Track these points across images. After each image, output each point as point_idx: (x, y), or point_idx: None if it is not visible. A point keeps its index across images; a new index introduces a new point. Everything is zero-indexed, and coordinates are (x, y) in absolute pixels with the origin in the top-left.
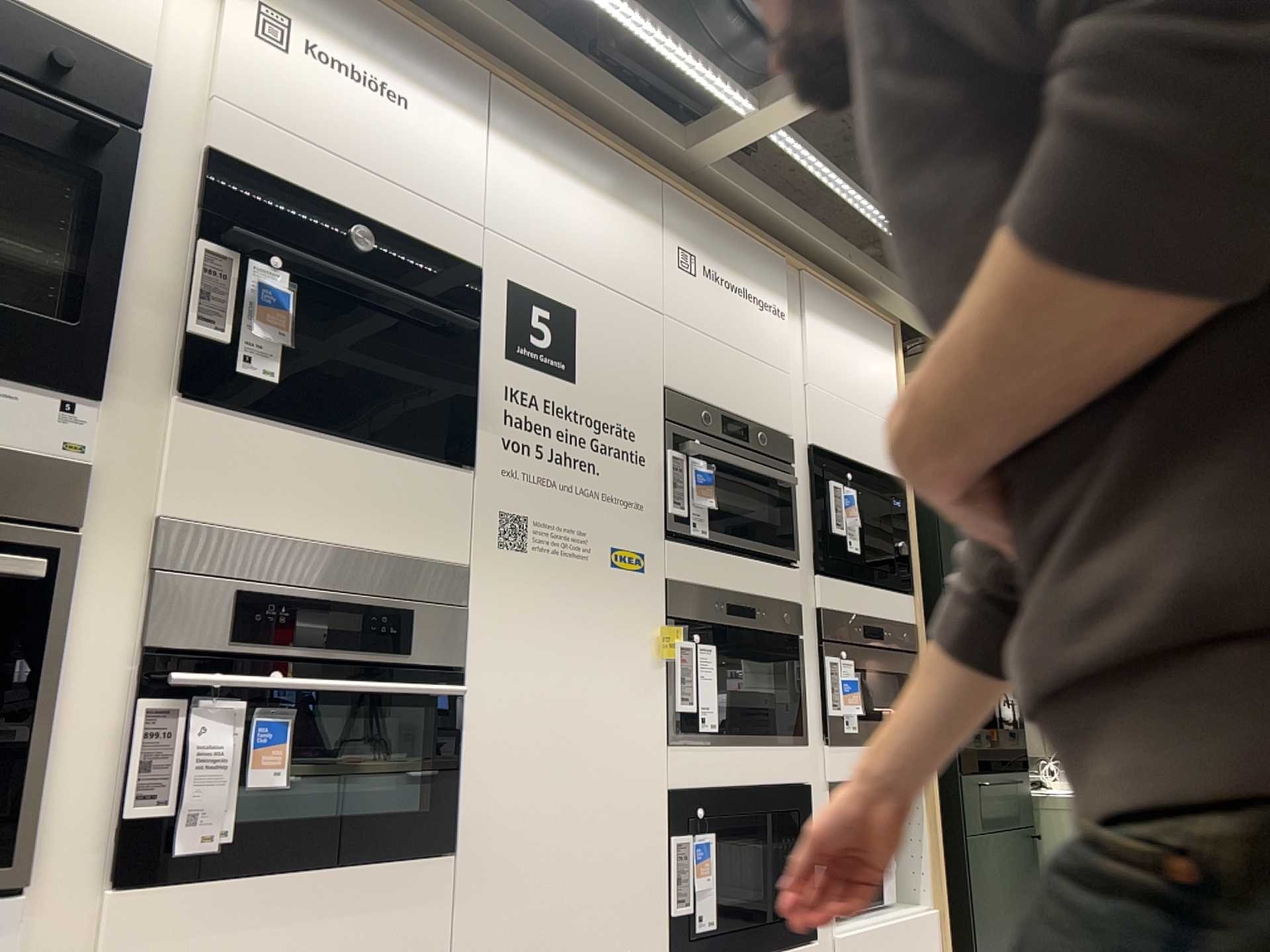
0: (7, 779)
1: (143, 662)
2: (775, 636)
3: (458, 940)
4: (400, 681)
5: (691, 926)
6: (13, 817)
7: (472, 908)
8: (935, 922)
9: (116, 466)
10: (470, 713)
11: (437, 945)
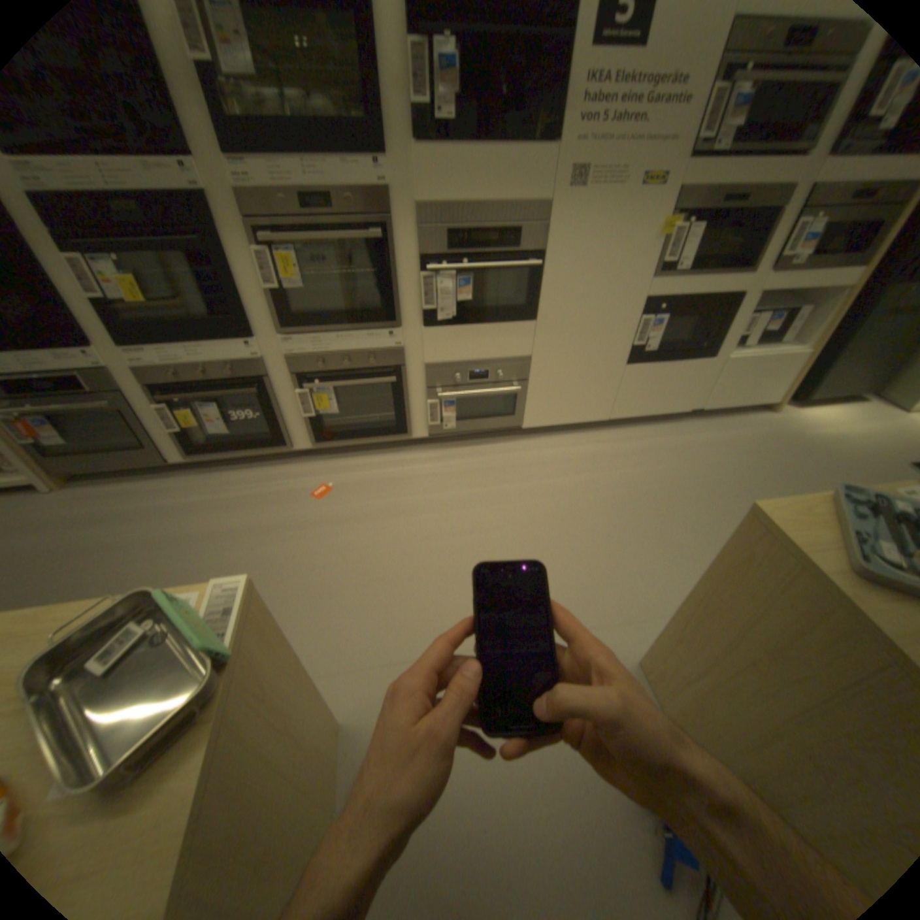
0: (390, 299)
1: (420, 261)
2: (762, 209)
3: (535, 347)
4: (515, 259)
5: (642, 349)
6: (394, 309)
7: (540, 338)
8: (806, 356)
9: (398, 183)
10: (546, 270)
11: (526, 348)
